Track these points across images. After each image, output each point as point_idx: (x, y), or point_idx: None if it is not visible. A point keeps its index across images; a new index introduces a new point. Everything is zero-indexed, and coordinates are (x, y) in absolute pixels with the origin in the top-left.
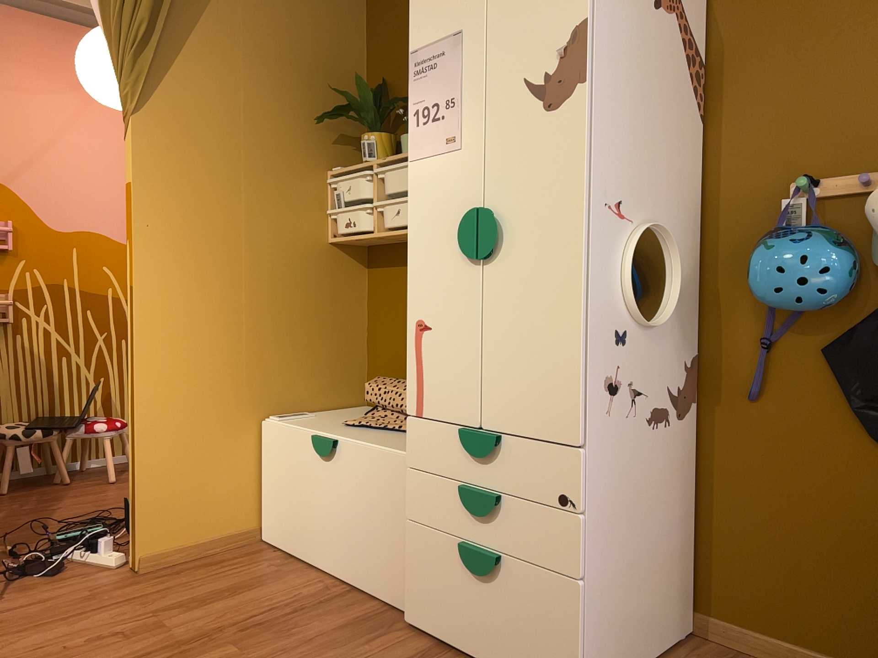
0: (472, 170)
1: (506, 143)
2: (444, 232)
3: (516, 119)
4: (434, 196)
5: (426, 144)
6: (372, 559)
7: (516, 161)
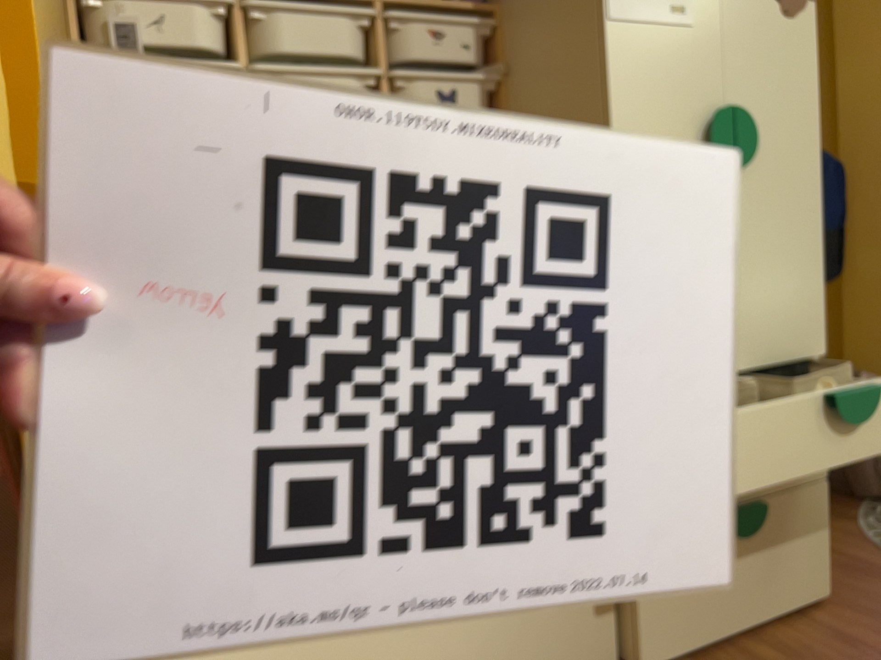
0: (711, 57)
1: (748, 35)
2: (675, 132)
3: (758, 12)
4: (657, 81)
5: (641, 2)
6: (544, 641)
7: (760, 60)
